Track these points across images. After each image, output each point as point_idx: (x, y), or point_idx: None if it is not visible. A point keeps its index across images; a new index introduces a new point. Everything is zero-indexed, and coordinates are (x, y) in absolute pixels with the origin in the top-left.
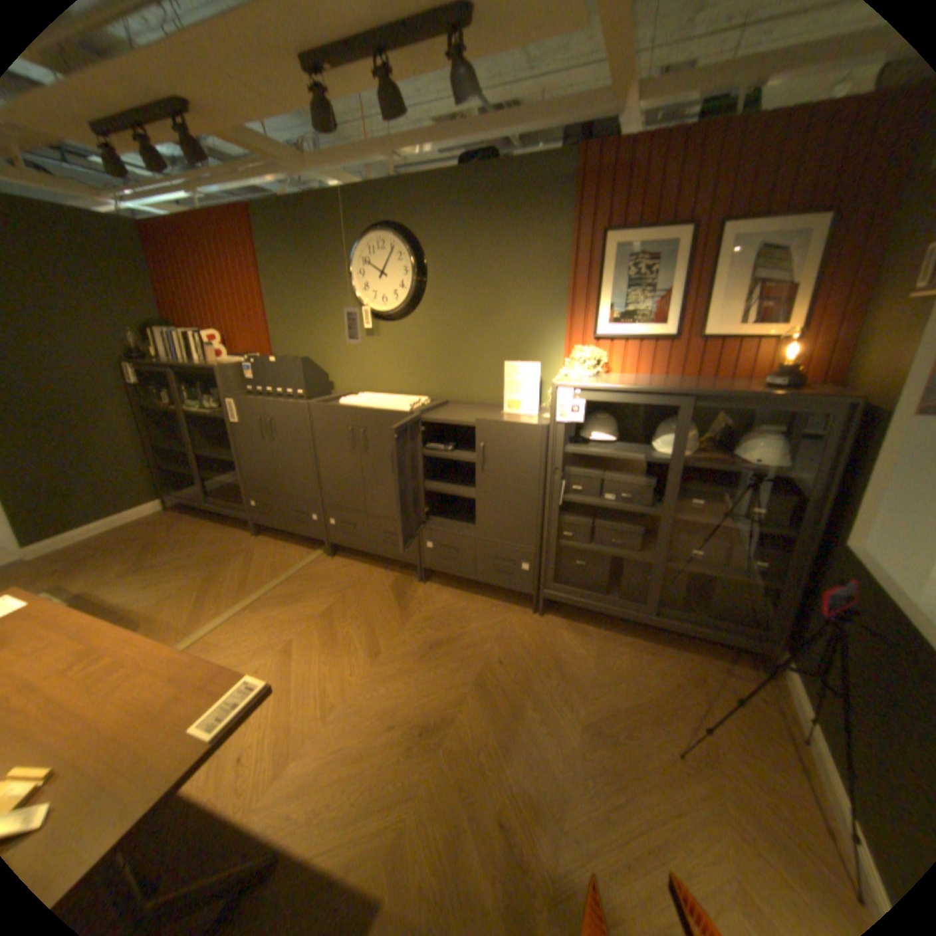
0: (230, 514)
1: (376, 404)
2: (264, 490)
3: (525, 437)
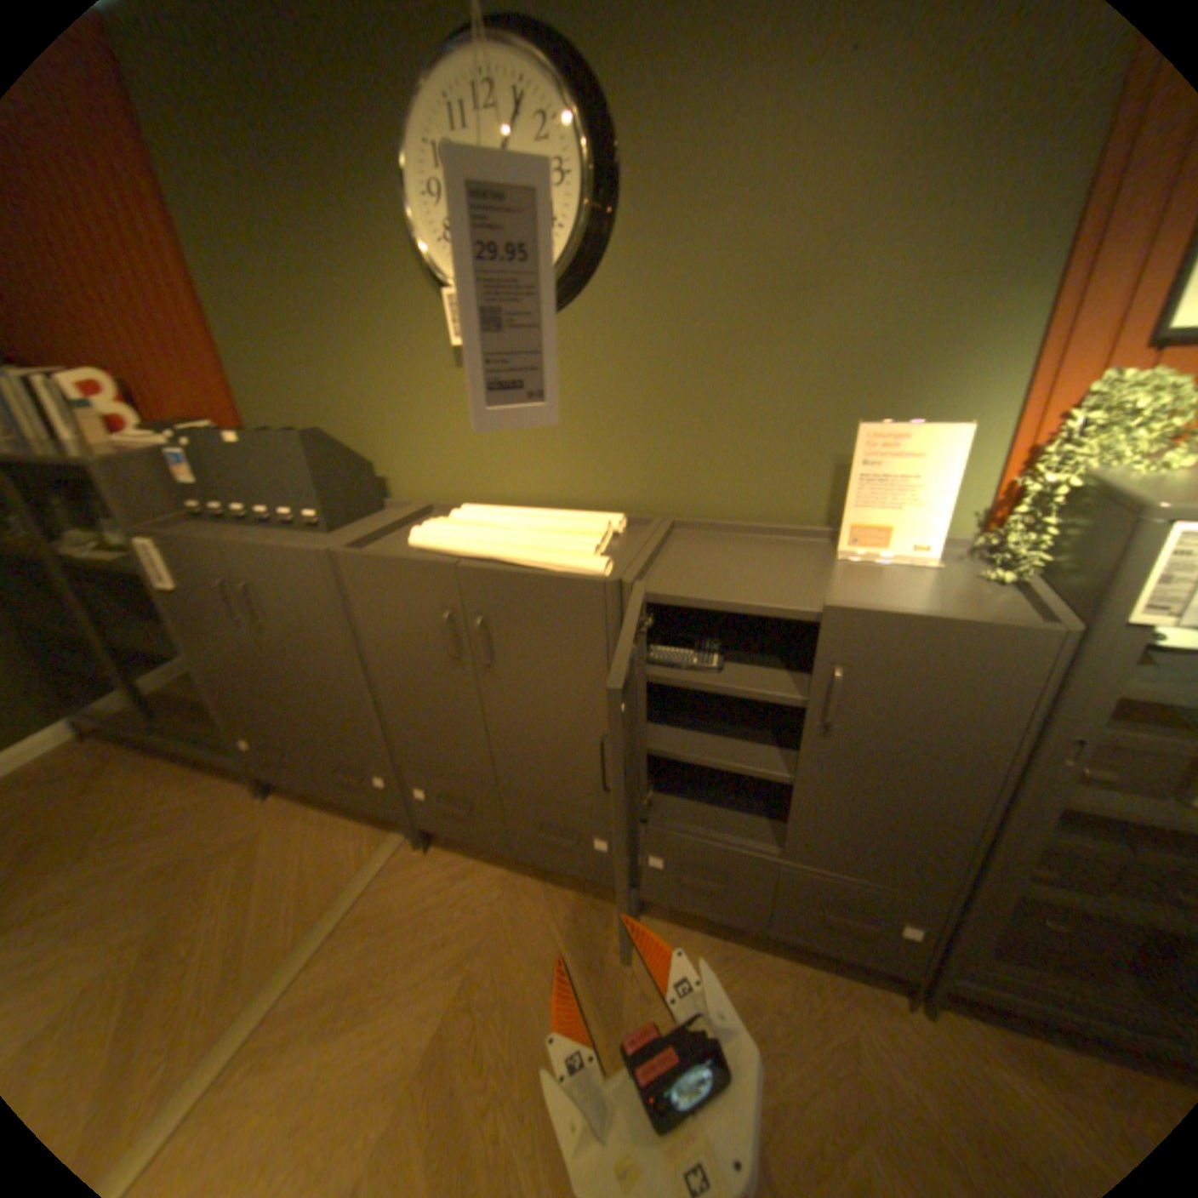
0: (199, 761)
1: (504, 550)
2: (257, 726)
3: (994, 659)
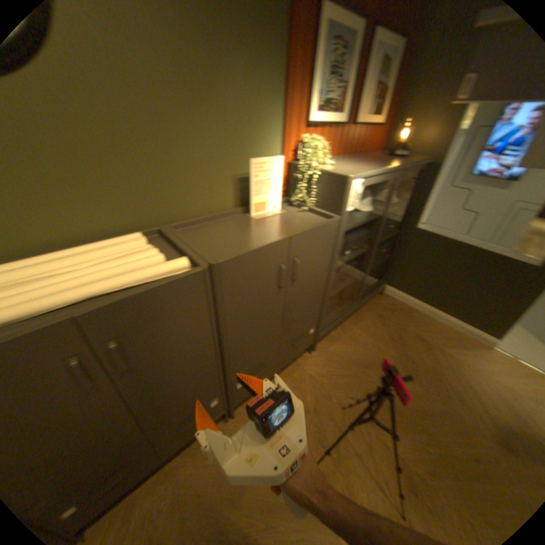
0: None
1: (103, 283)
2: None
3: (328, 234)
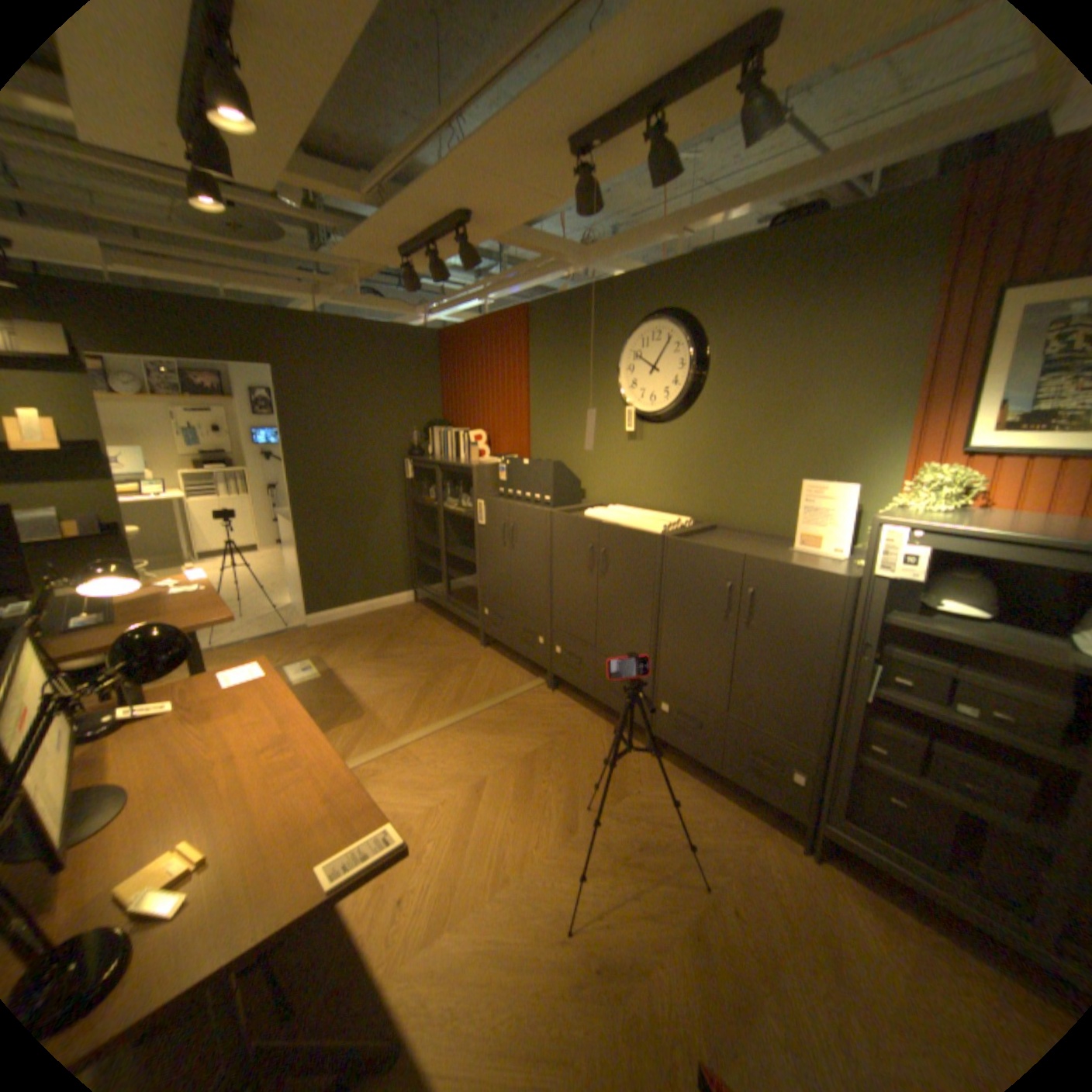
0: (467, 618)
1: (624, 521)
2: (499, 600)
3: (821, 589)
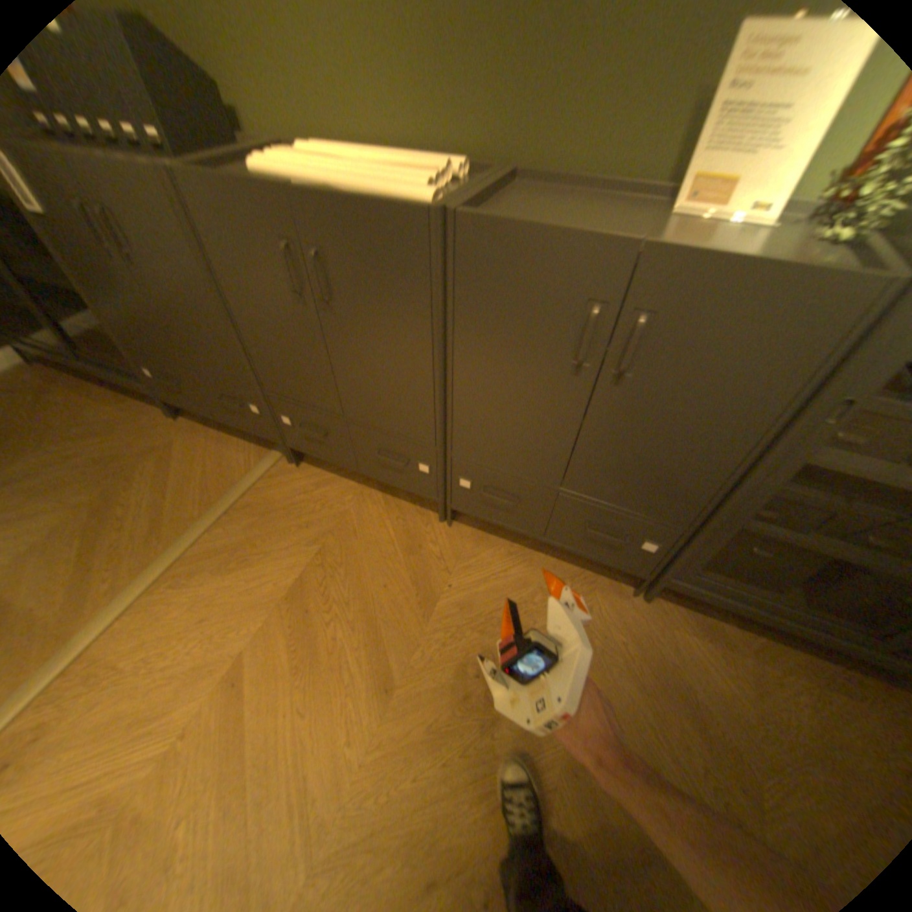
0: (119, 382)
1: (337, 172)
2: (153, 353)
3: (803, 307)
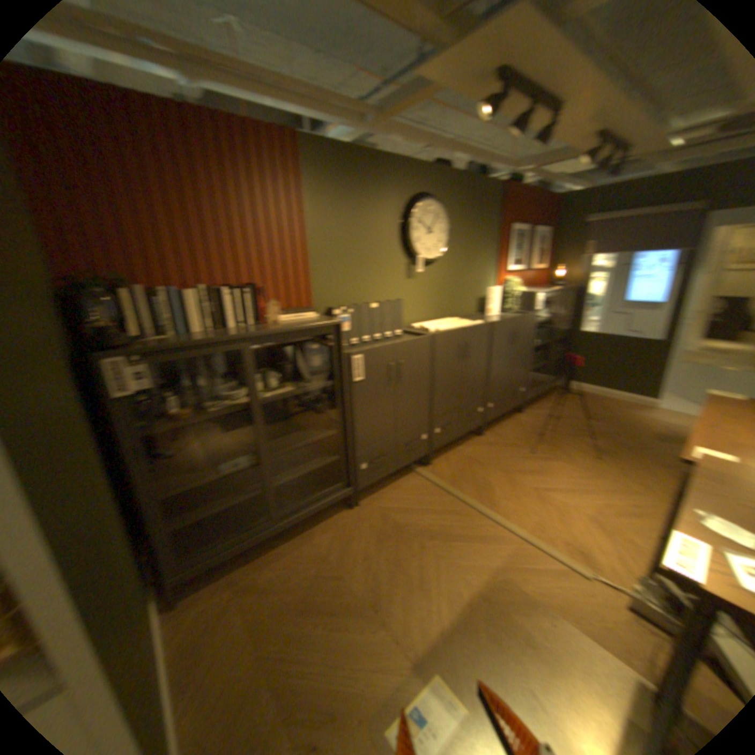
0: (327, 503)
1: (461, 324)
2: (378, 442)
3: (528, 320)
